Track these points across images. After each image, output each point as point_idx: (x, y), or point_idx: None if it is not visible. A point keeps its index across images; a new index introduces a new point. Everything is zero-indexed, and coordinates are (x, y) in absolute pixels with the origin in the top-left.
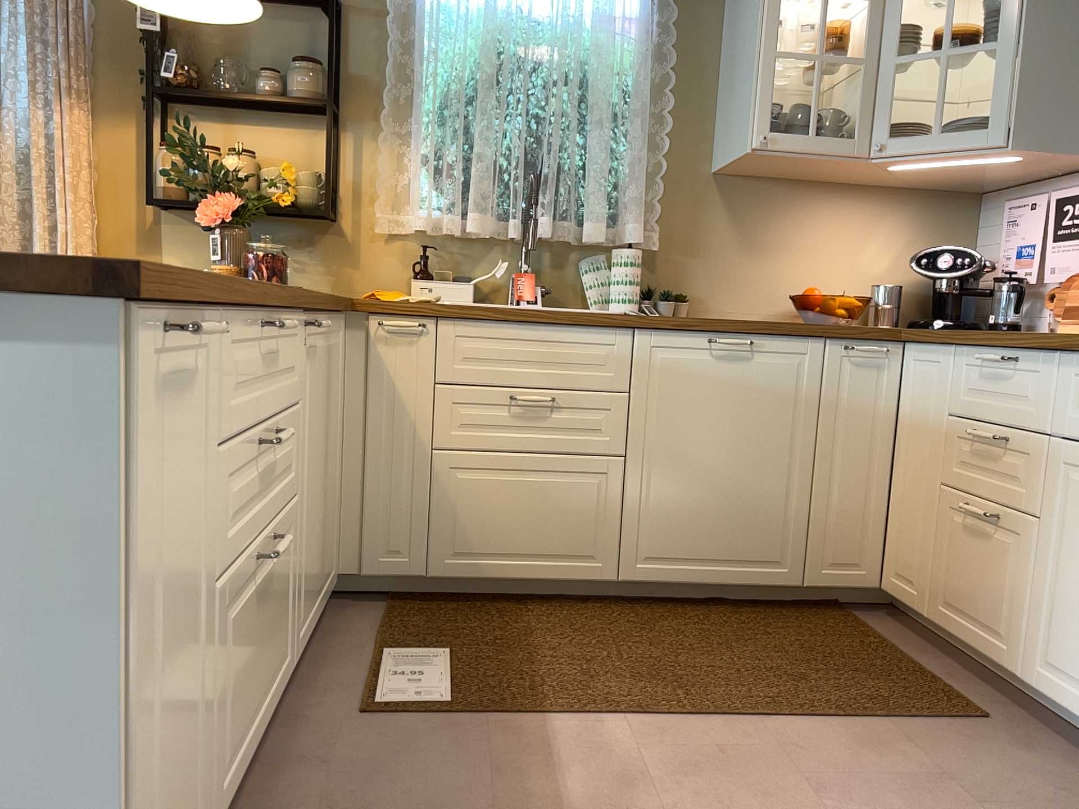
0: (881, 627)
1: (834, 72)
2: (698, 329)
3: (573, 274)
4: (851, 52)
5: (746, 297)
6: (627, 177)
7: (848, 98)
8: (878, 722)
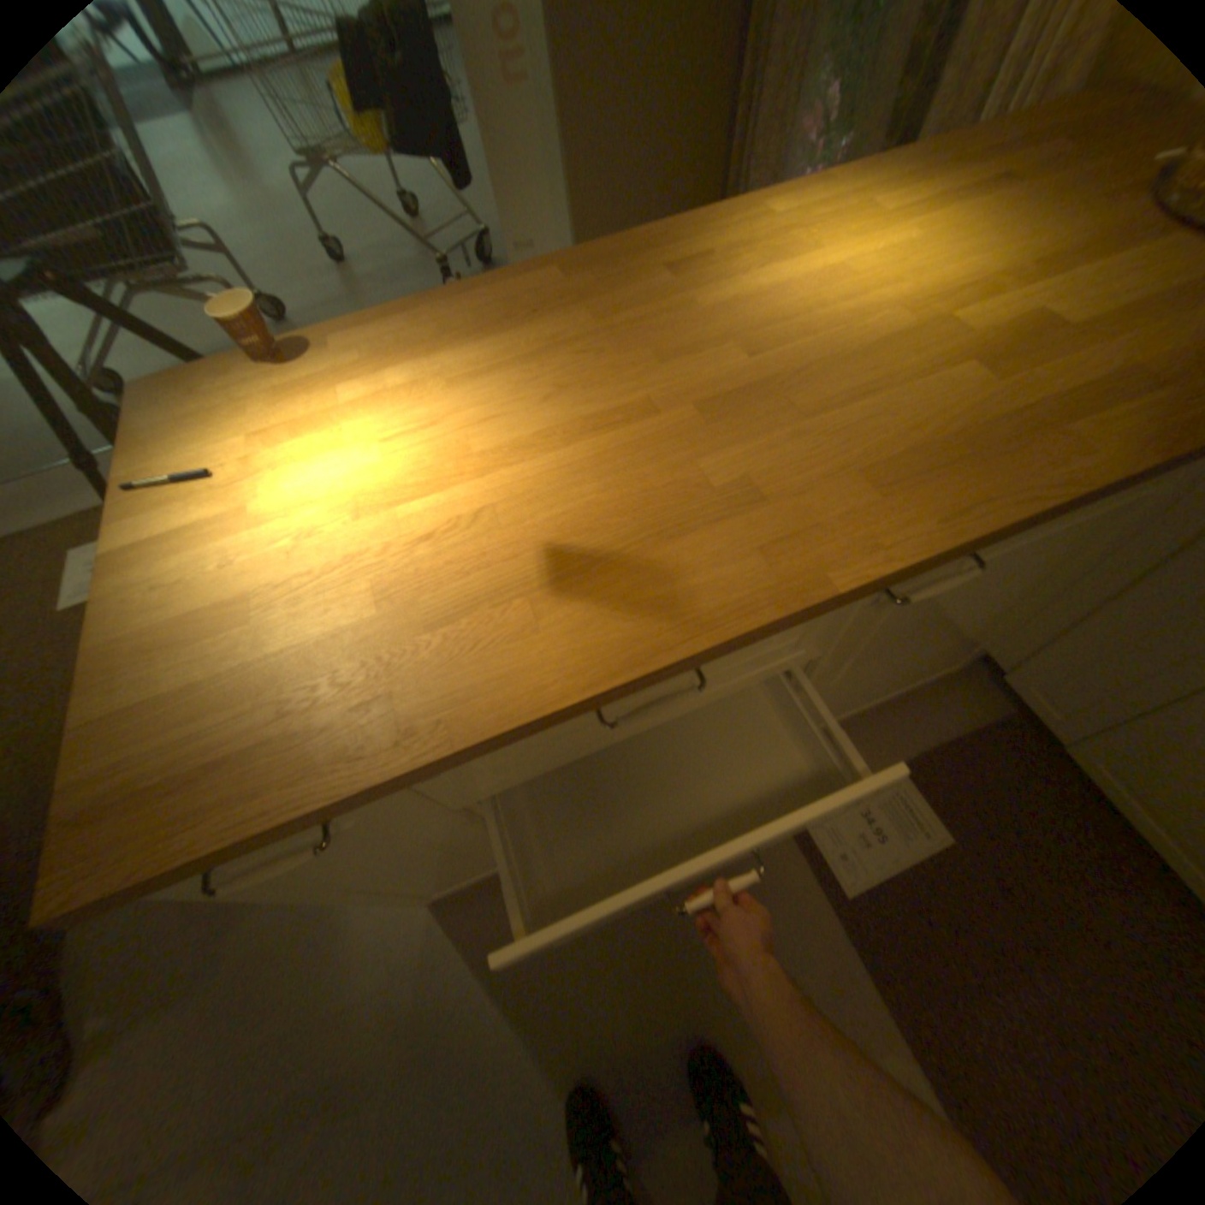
0: None
1: None
2: None
3: None
4: None
5: None
6: None
7: None
8: None
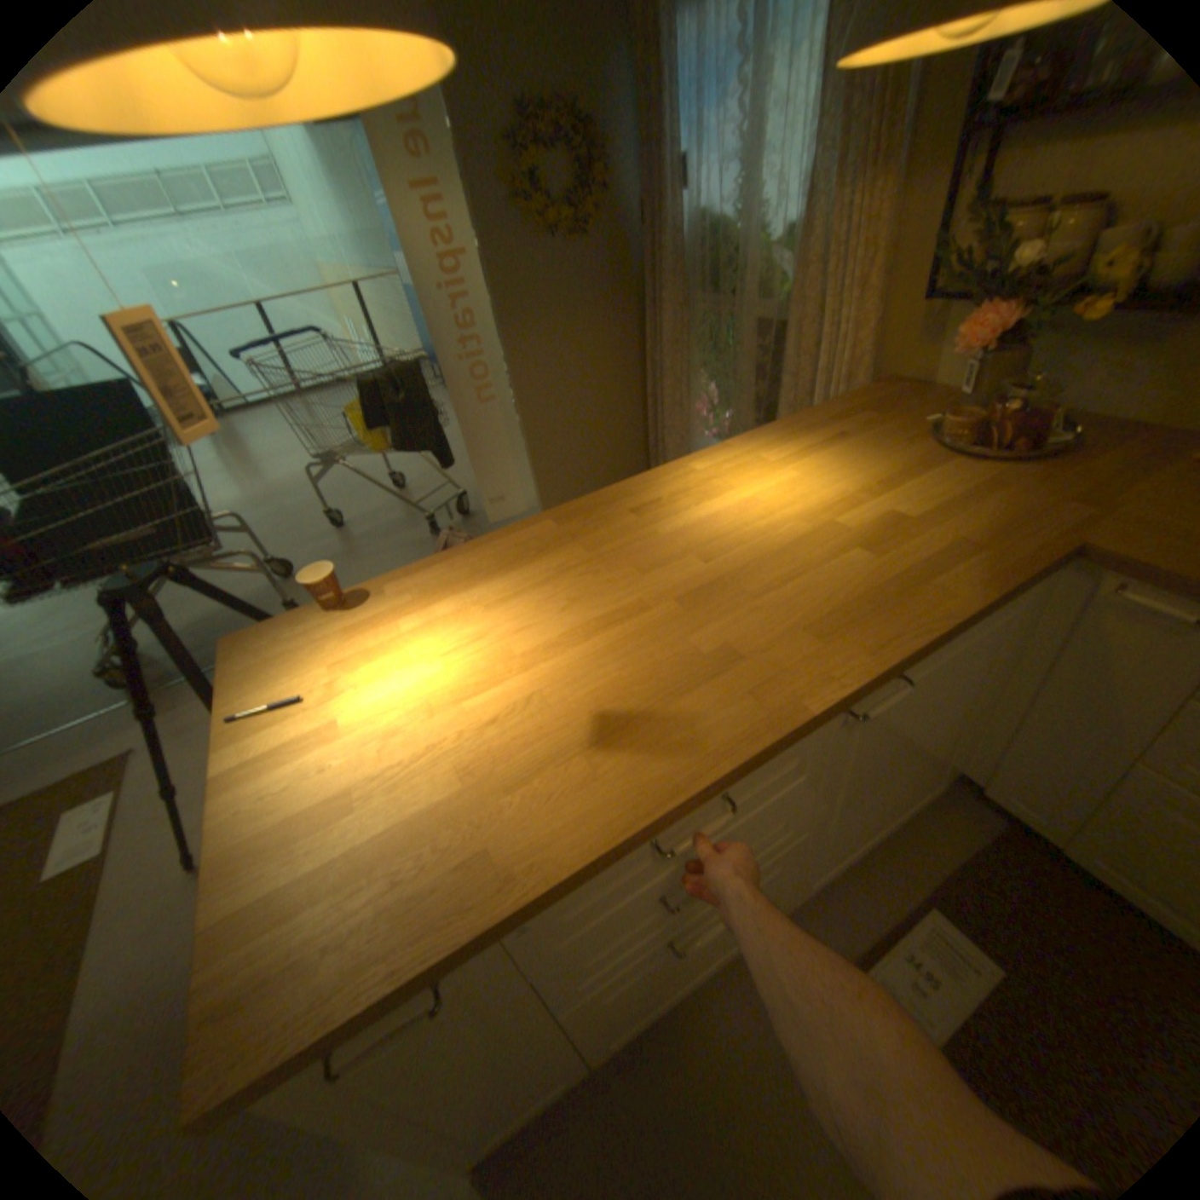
0: None
1: None
2: None
3: None
4: None
5: None
6: None
7: None
8: None
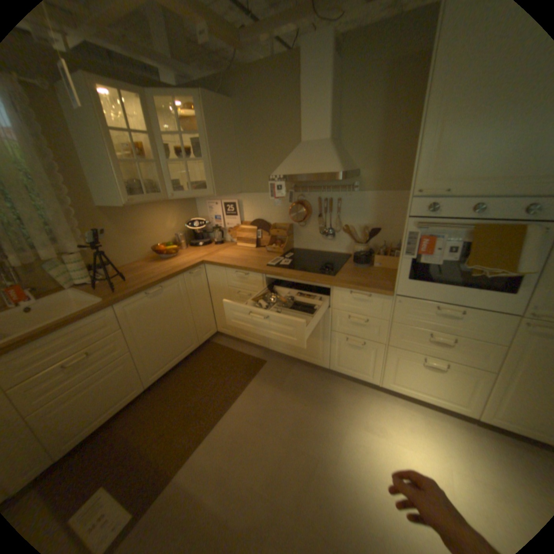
0: (222, 343)
1: (136, 160)
2: (139, 293)
3: (40, 274)
4: (142, 152)
5: (131, 253)
6: (51, 222)
7: (147, 172)
8: (249, 384)
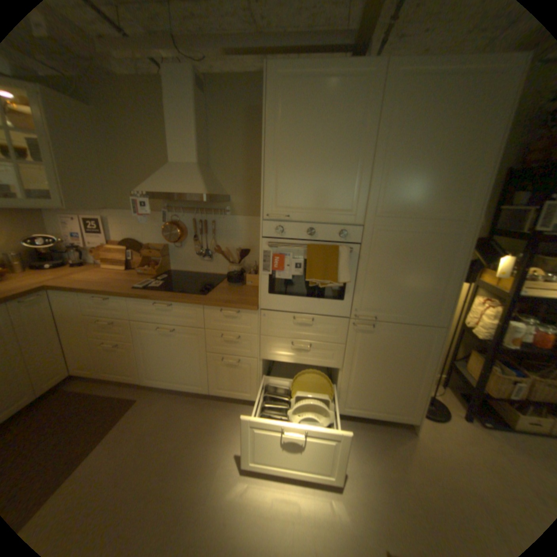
0: (77, 388)
1: None
2: None
3: None
4: None
5: None
6: None
7: None
8: (109, 433)
